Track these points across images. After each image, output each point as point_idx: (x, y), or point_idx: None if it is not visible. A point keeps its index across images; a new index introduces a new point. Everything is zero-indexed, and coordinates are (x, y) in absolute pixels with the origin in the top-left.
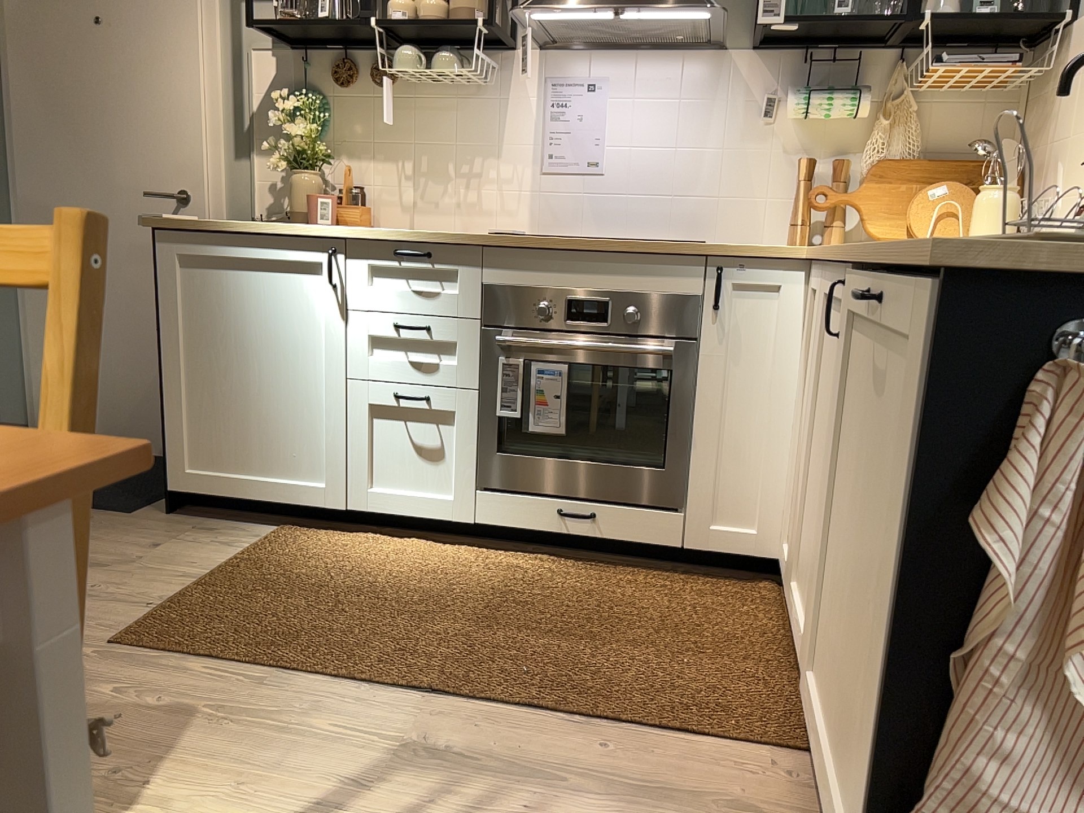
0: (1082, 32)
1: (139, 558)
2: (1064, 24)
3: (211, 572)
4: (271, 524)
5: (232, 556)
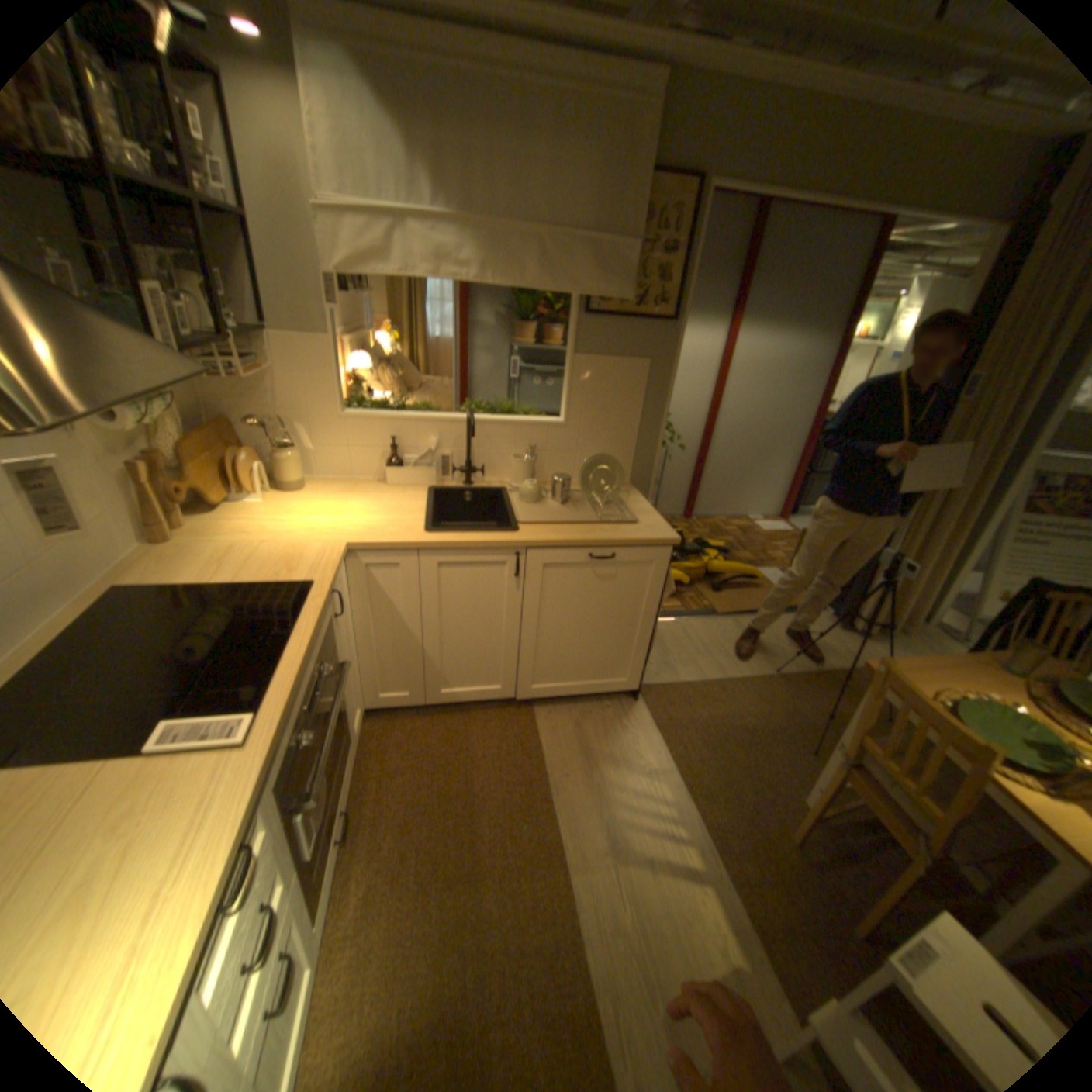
0: (286, 340)
1: None
2: (251, 325)
3: None
4: None
5: None
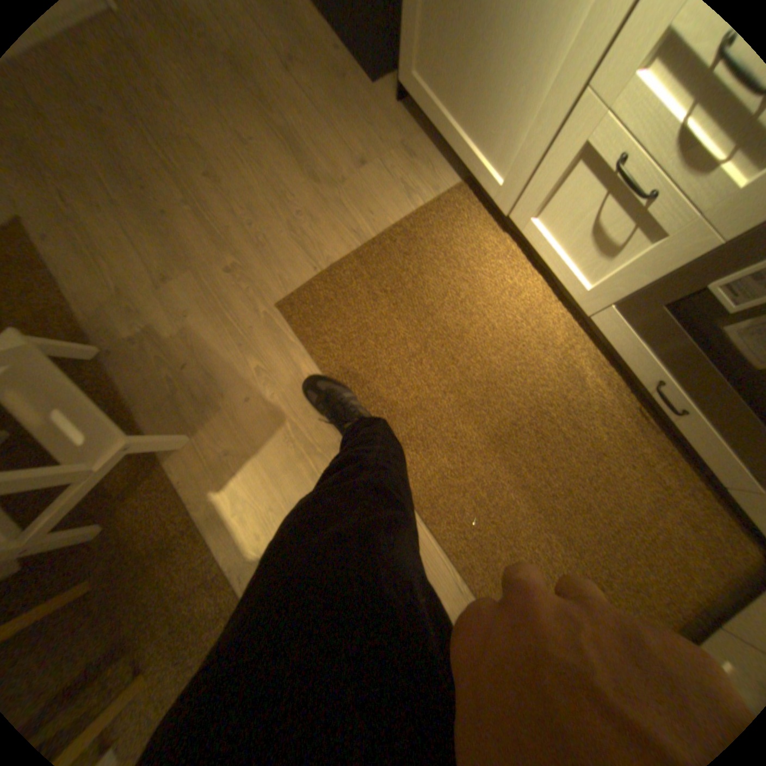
0: None
1: (342, 173)
2: None
3: (372, 234)
4: (457, 164)
5: (398, 215)
